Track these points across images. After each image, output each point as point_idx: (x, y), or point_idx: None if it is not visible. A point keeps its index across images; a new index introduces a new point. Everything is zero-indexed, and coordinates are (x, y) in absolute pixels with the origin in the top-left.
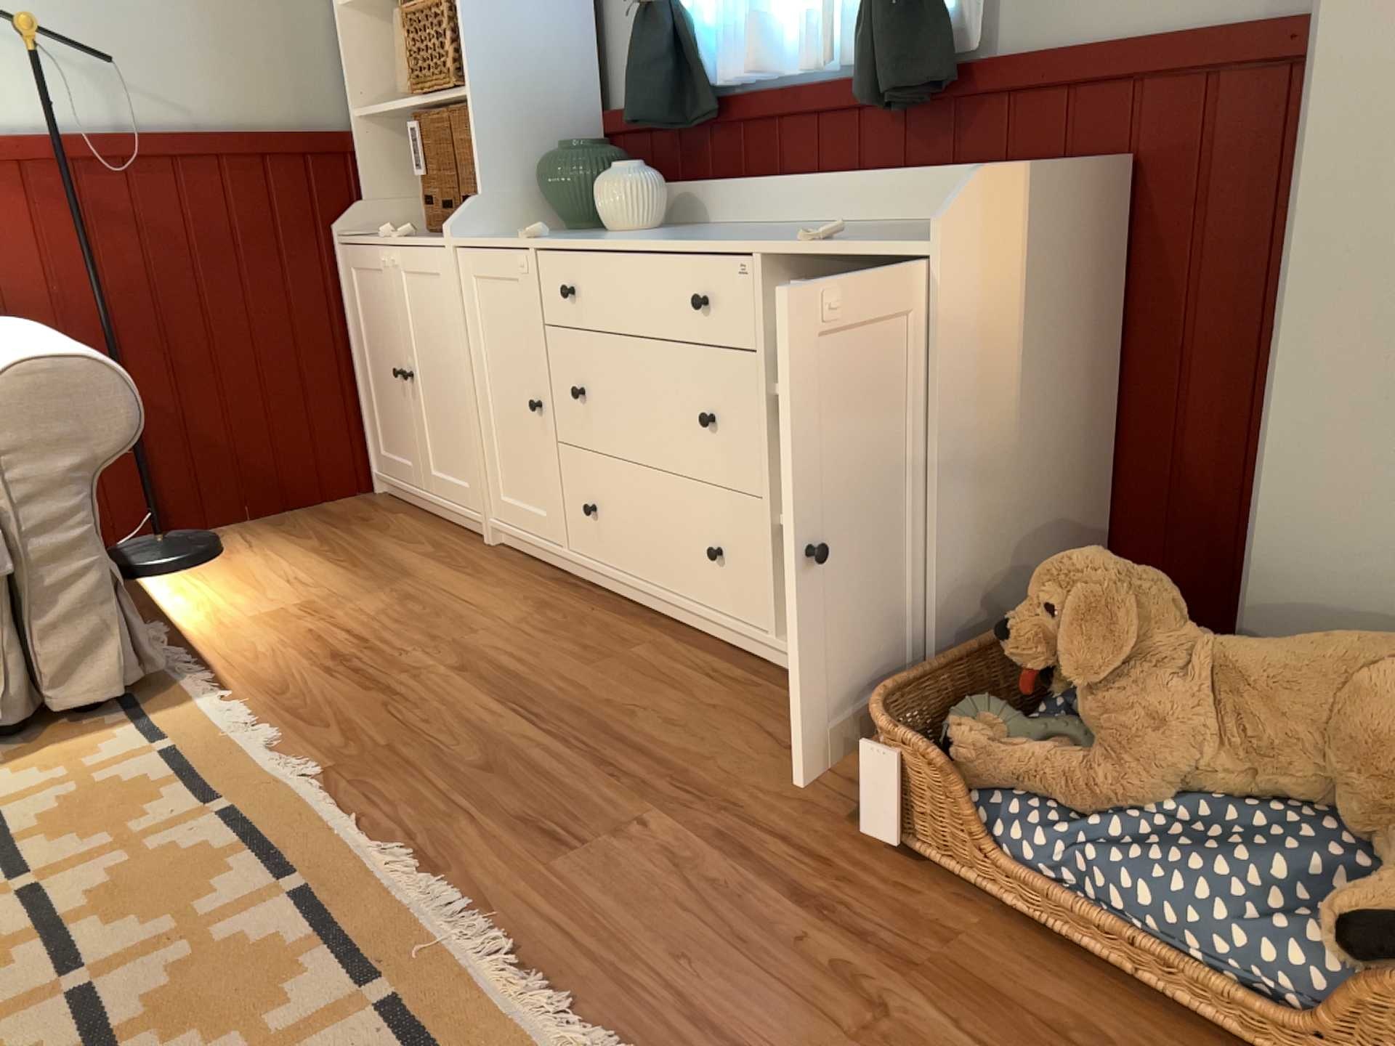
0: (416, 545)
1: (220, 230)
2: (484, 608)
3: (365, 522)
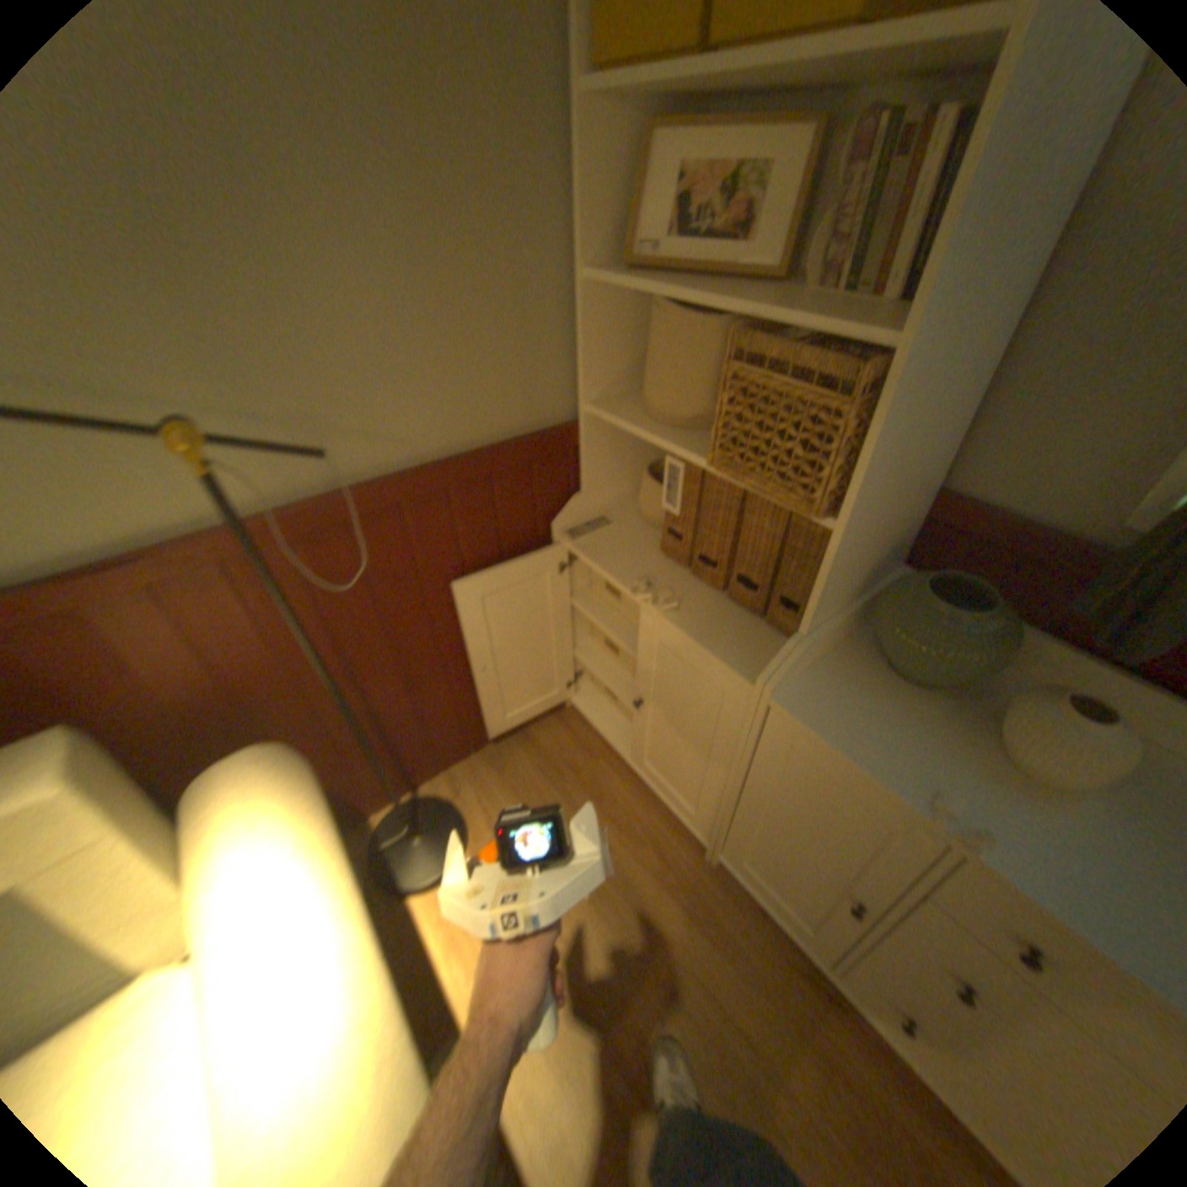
0: (643, 850)
1: (445, 553)
2: (772, 1057)
3: (576, 777)
